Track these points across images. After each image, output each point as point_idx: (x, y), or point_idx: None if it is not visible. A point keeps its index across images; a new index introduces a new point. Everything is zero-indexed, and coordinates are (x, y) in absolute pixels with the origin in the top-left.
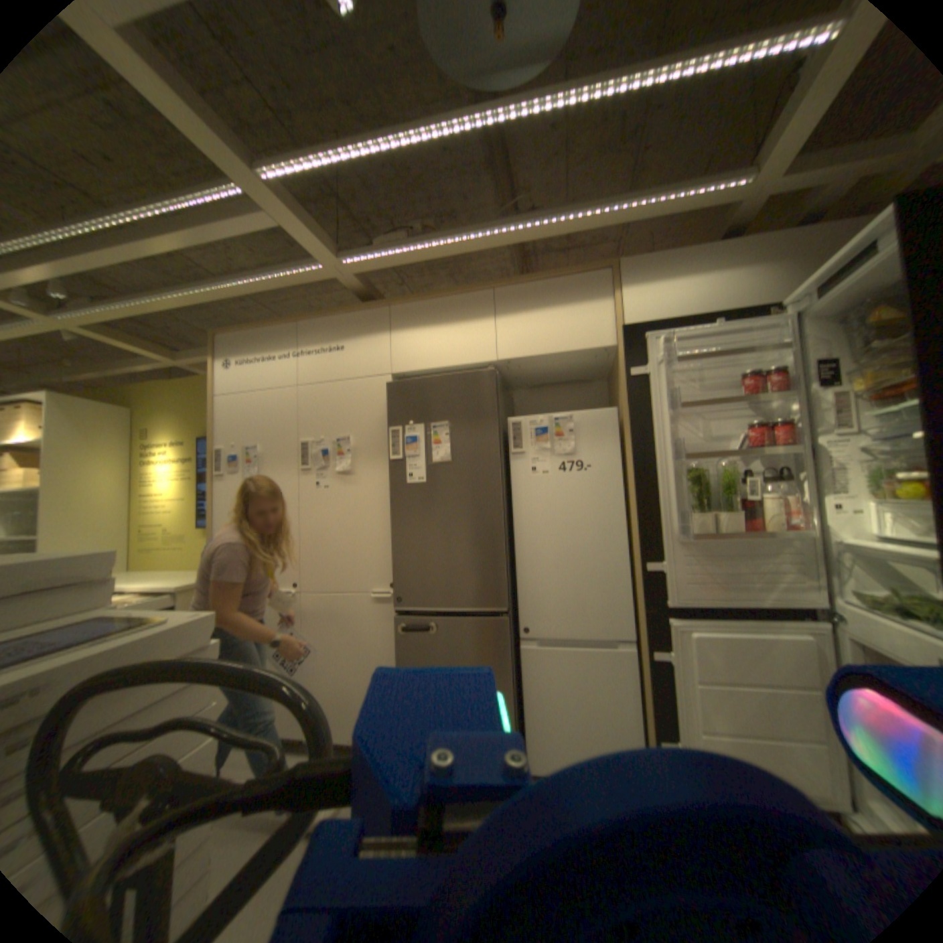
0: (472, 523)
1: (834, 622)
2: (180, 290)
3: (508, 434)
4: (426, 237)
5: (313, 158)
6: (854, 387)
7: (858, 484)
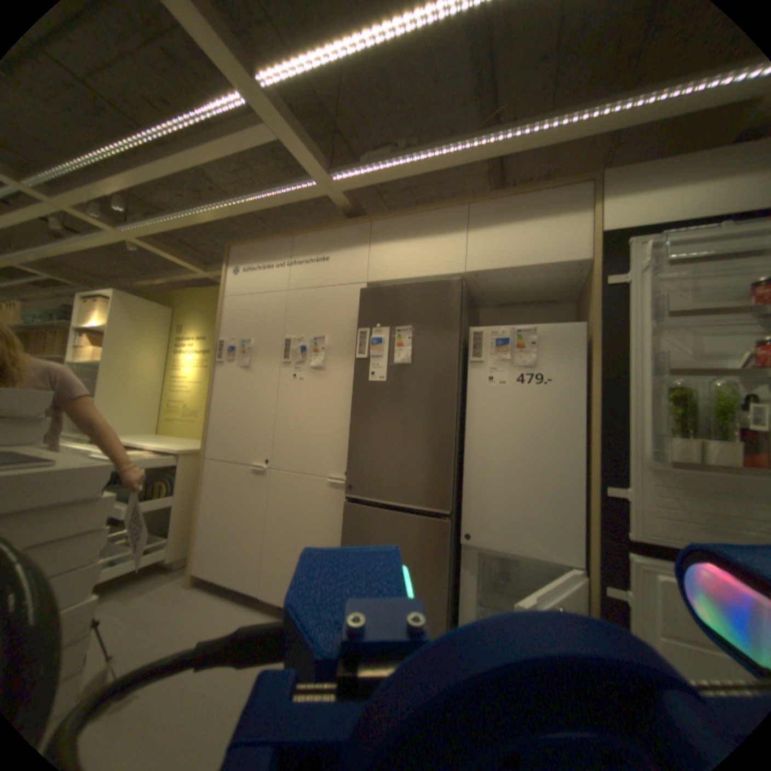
0: (425, 425)
1: None
2: (205, 207)
3: (470, 344)
4: (408, 154)
5: (305, 63)
6: None
7: None
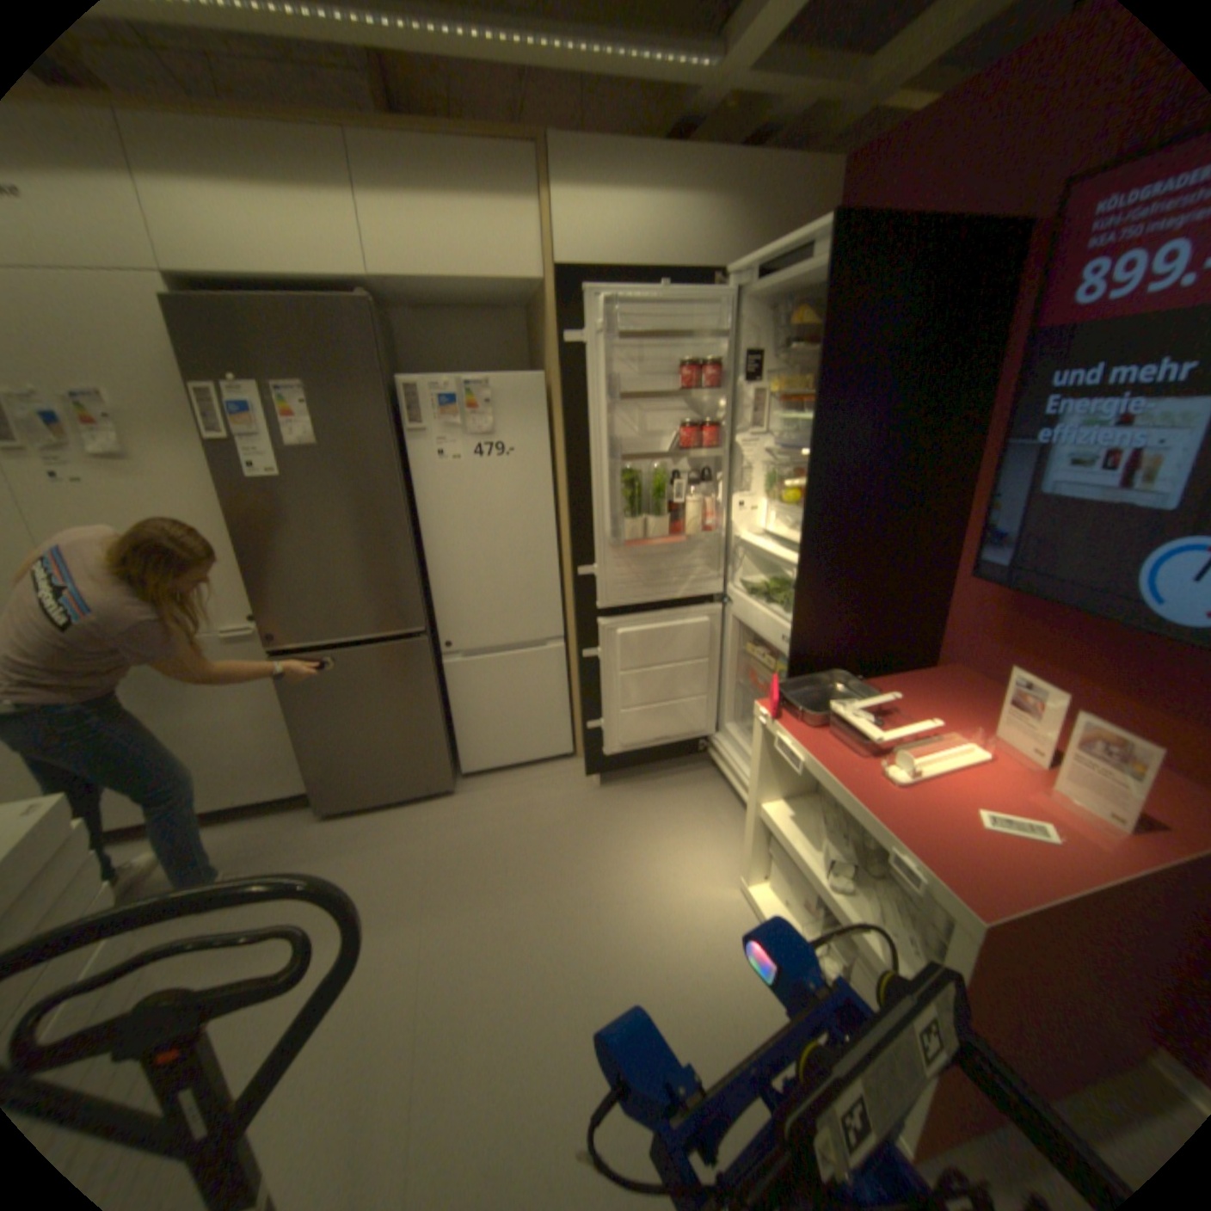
0: (365, 533)
1: (724, 604)
2: None
3: (401, 400)
4: None
5: None
6: (772, 387)
7: (759, 485)
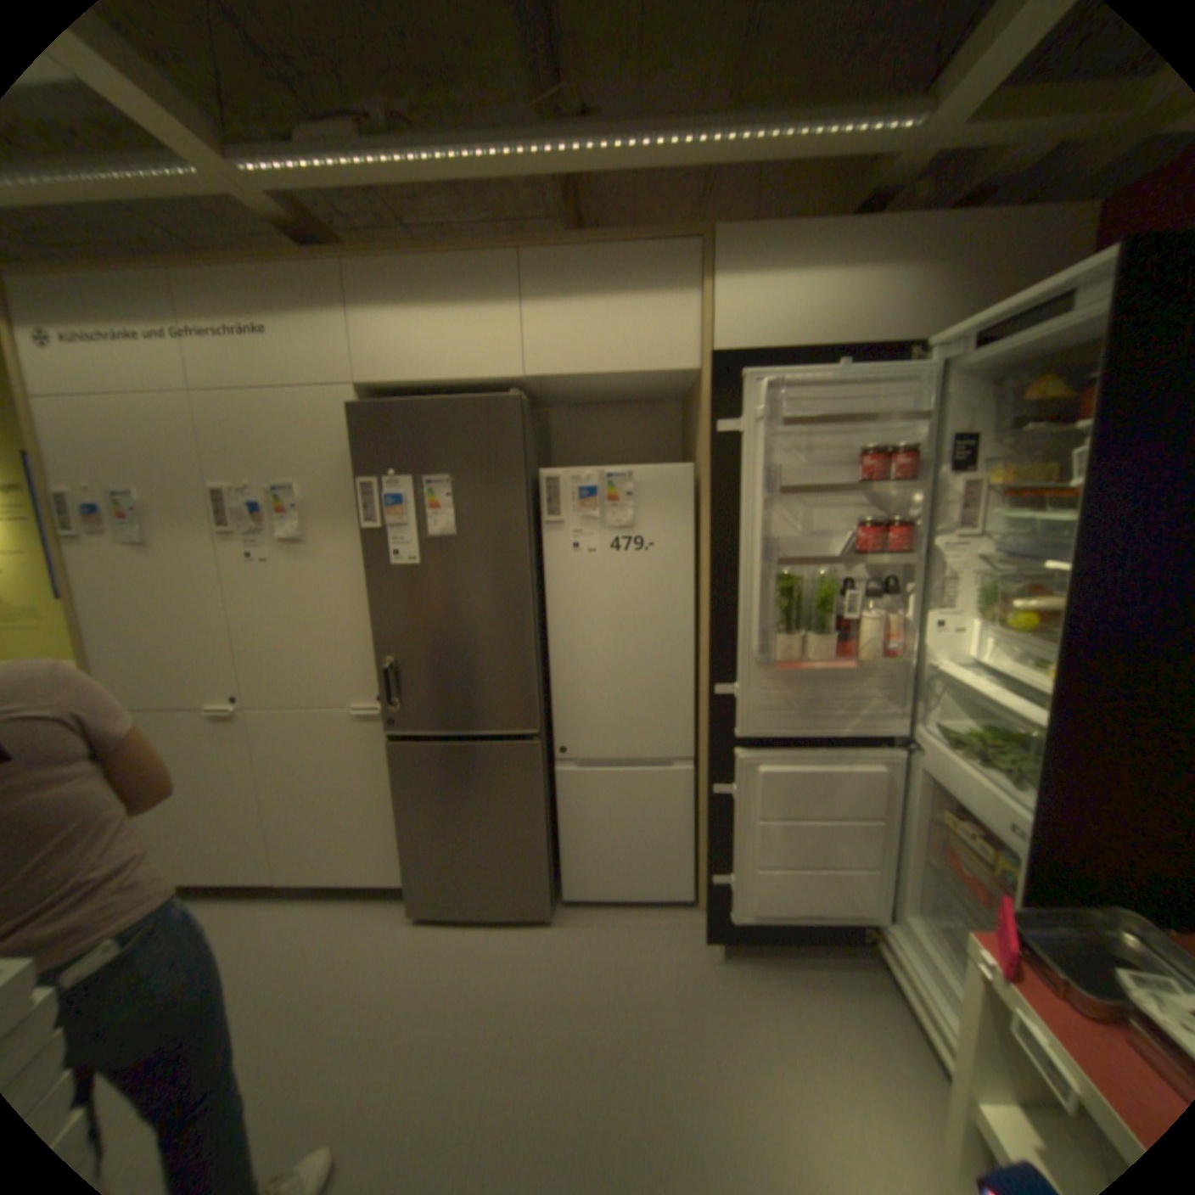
0: (491, 624)
1: (911, 751)
2: None
3: (543, 493)
4: (399, 140)
5: None
6: (991, 478)
7: (968, 600)
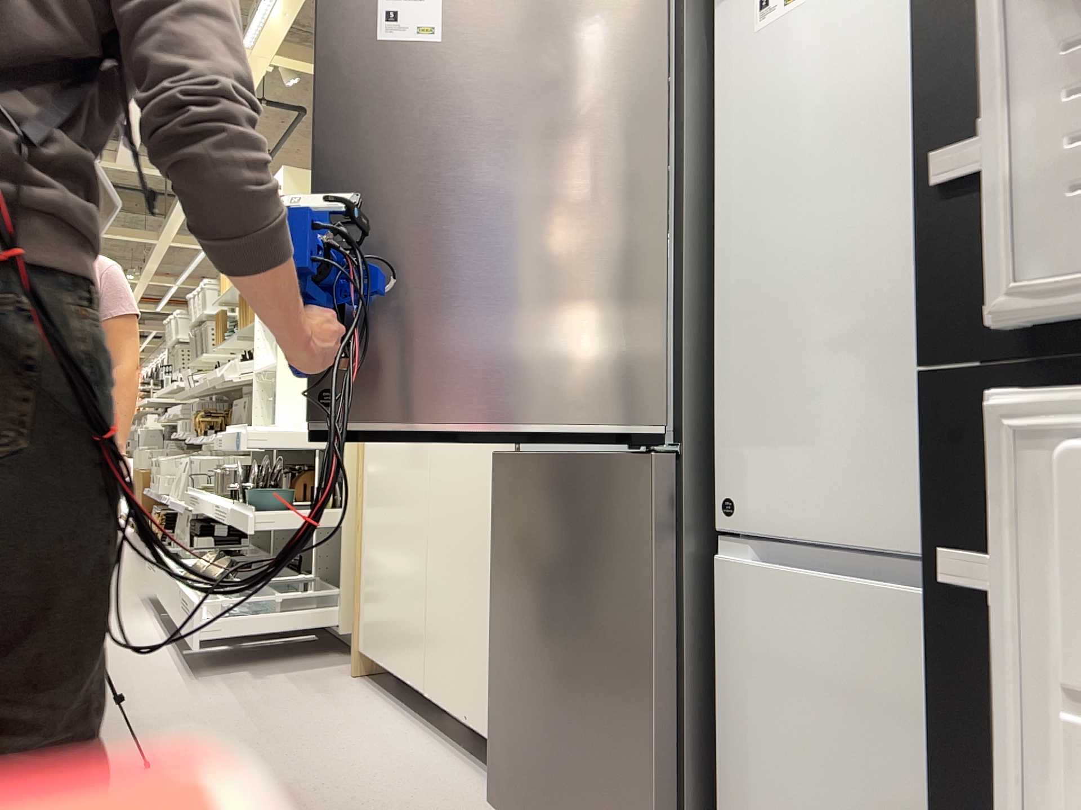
0: (601, 204)
1: None
2: None
3: None
4: None
5: None
6: None
7: None
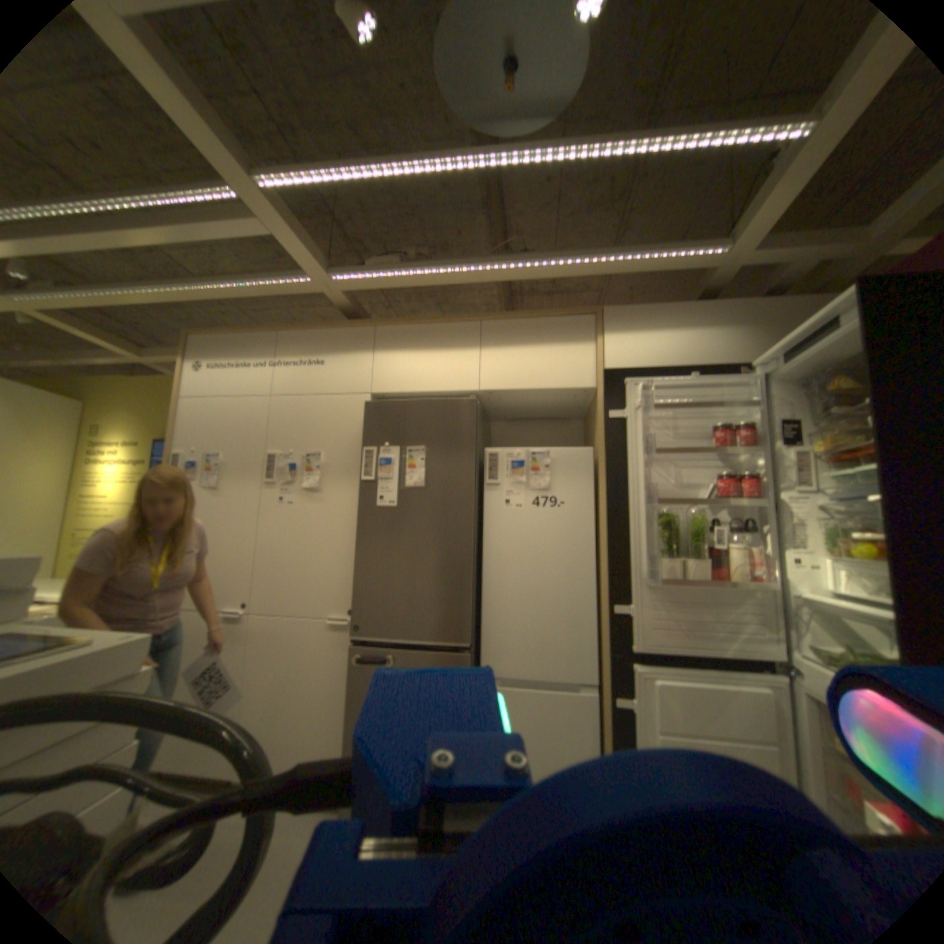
0: (441, 553)
1: (792, 676)
2: (157, 288)
3: (485, 464)
4: (419, 265)
5: (314, 174)
6: (814, 448)
7: (816, 540)
